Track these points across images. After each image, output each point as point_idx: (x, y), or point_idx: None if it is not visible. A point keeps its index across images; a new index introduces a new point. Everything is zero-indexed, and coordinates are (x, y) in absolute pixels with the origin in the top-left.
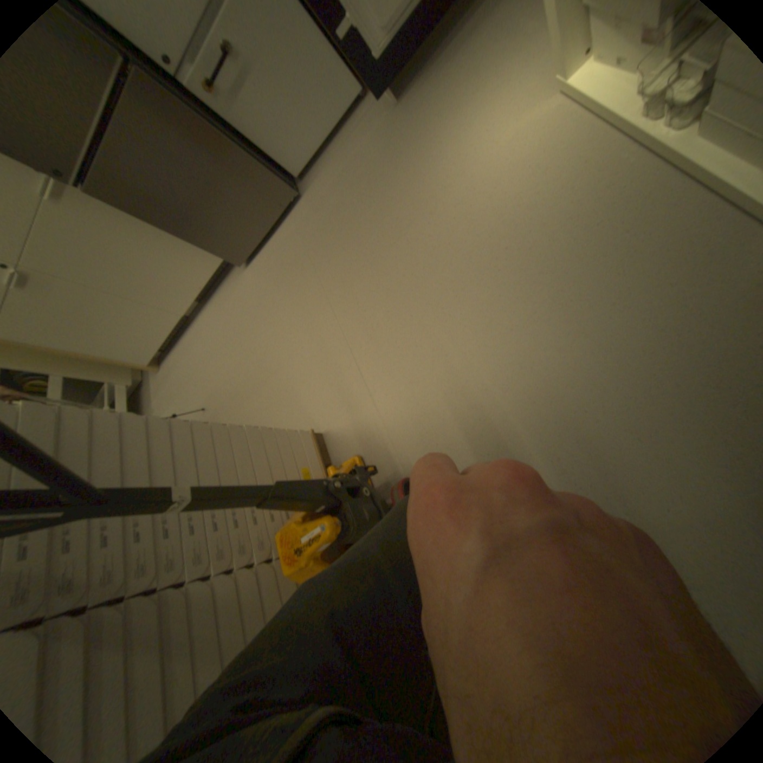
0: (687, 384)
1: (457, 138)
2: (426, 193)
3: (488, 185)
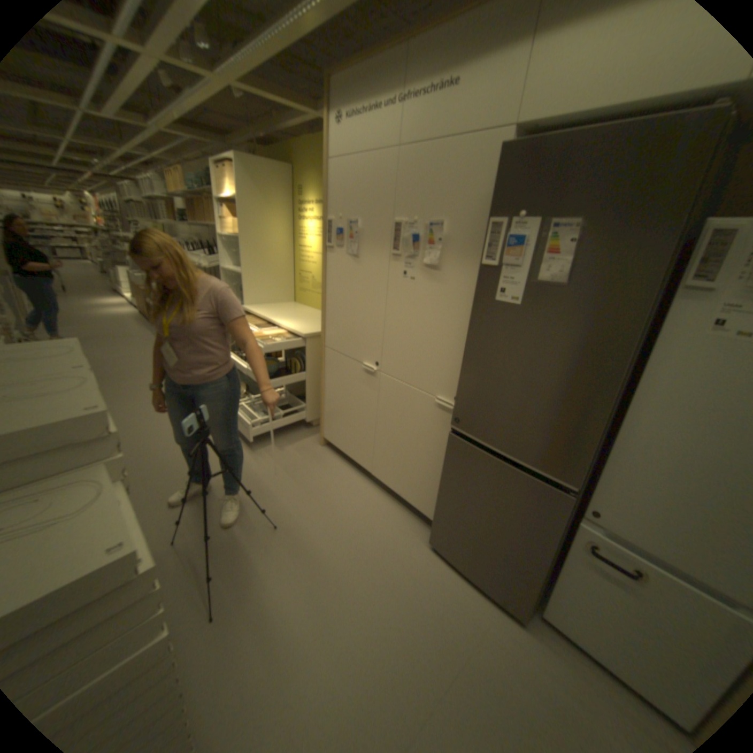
0: None
1: None
2: None
3: None
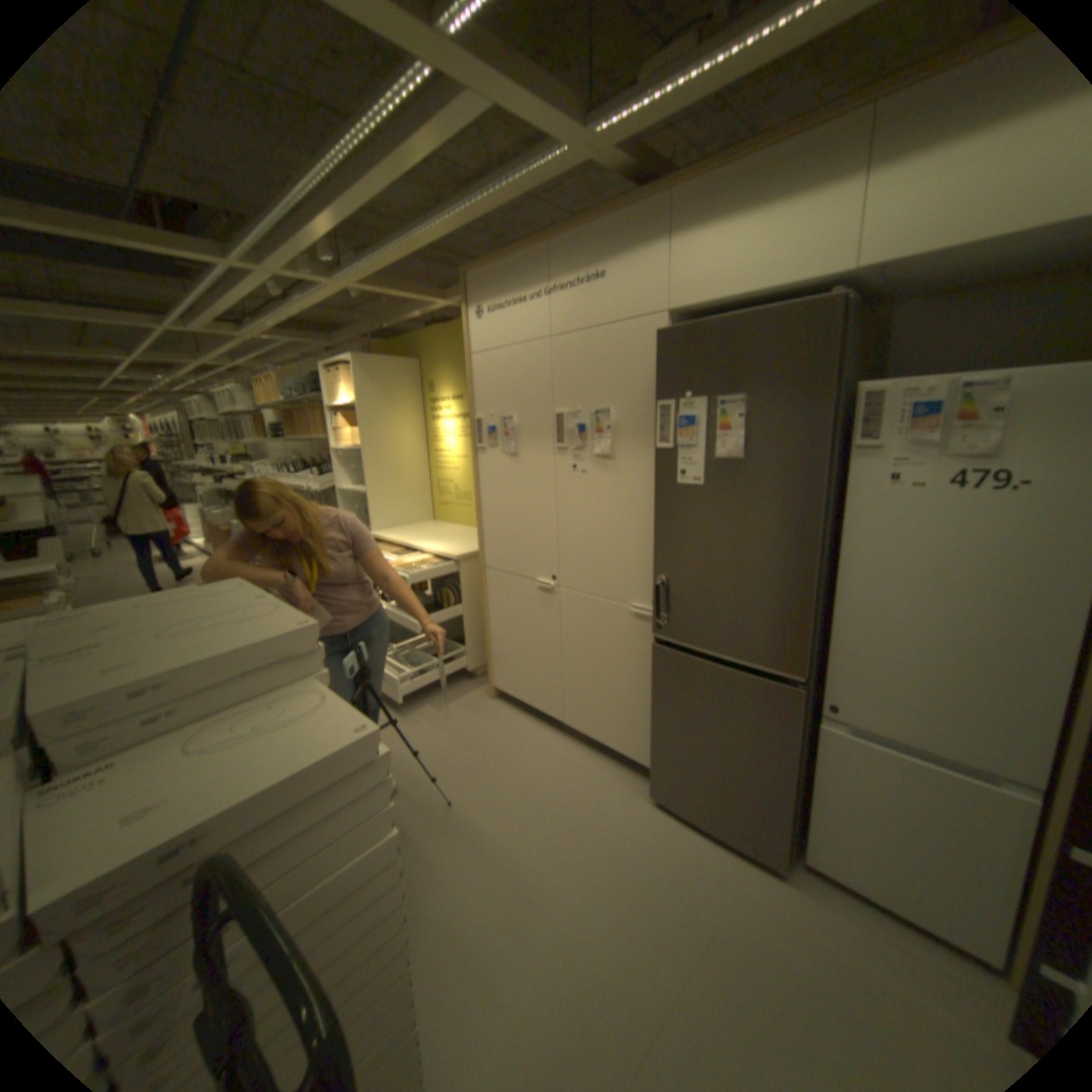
0: None
1: None
2: None
3: None
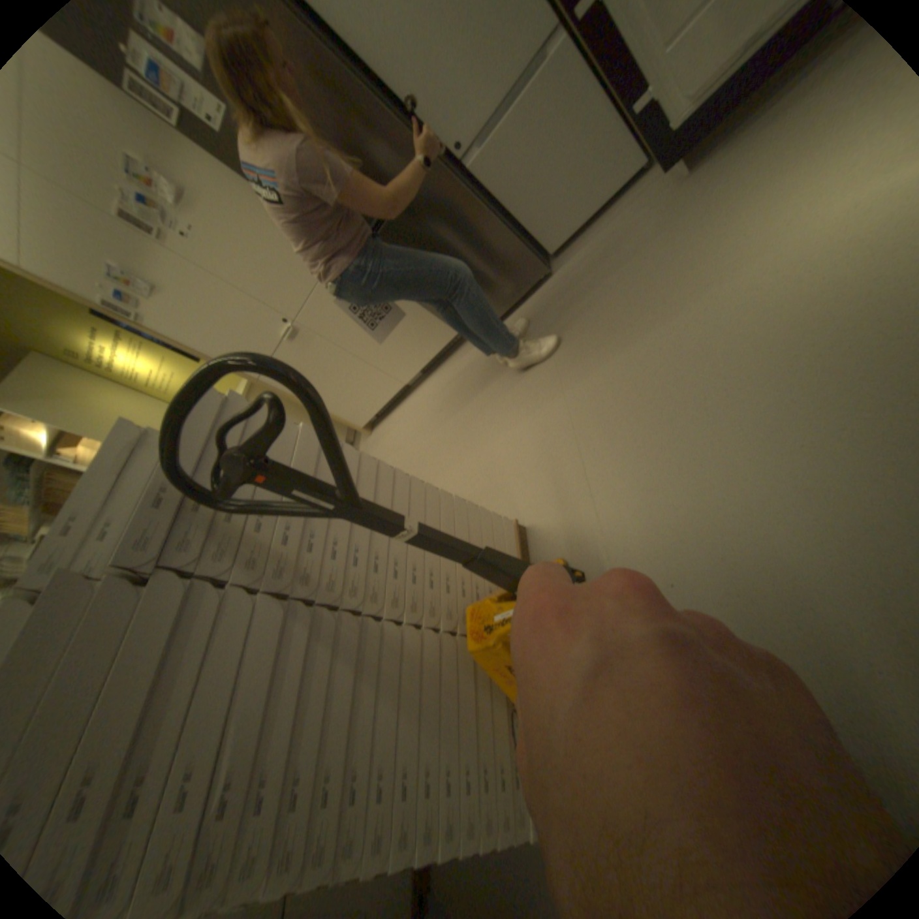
0: None
1: (764, 212)
2: (709, 275)
3: (800, 268)
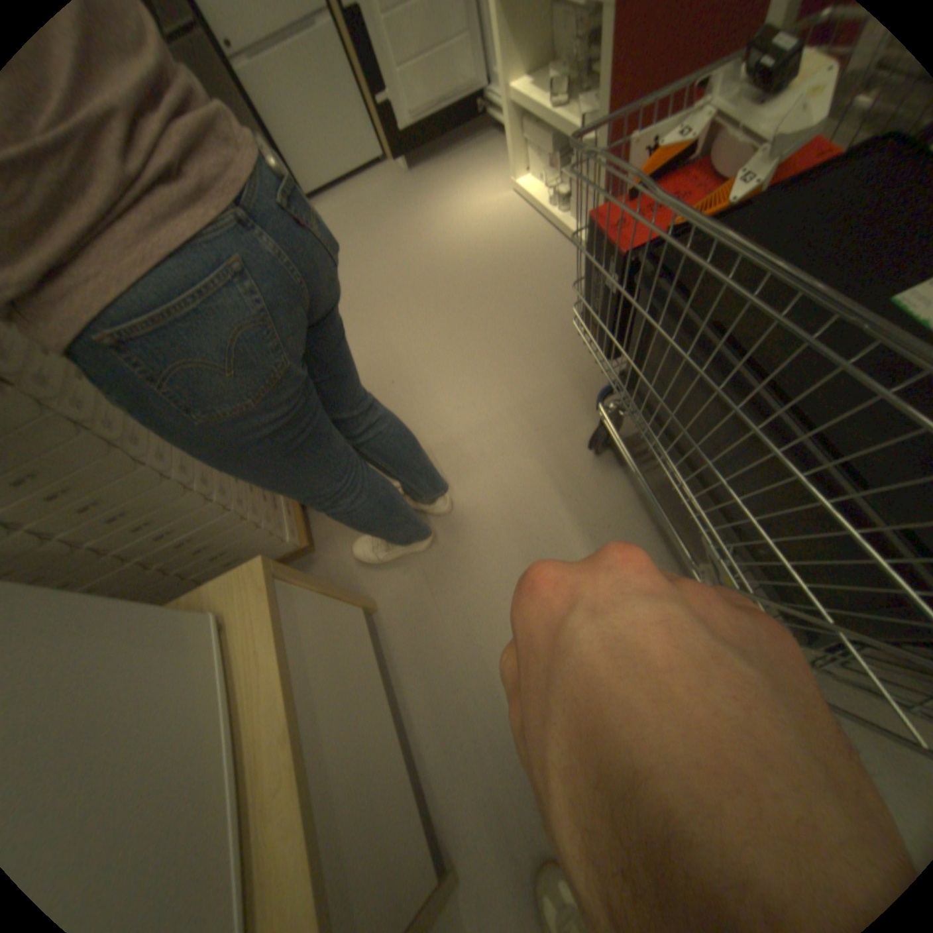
0: (552, 328)
1: (447, 196)
2: (418, 222)
3: (462, 225)
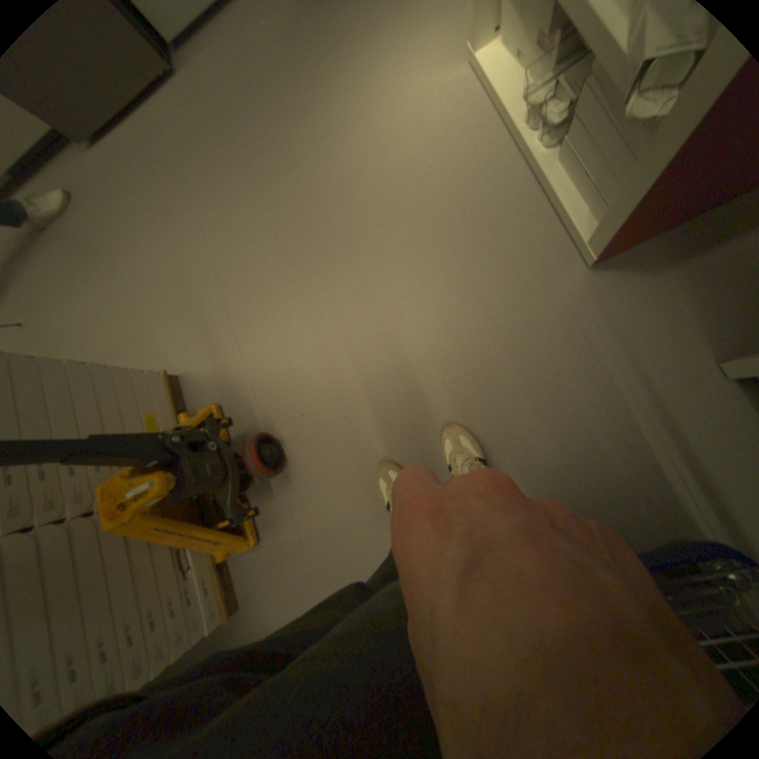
0: (503, 376)
1: (364, 71)
2: (323, 127)
3: (386, 141)
